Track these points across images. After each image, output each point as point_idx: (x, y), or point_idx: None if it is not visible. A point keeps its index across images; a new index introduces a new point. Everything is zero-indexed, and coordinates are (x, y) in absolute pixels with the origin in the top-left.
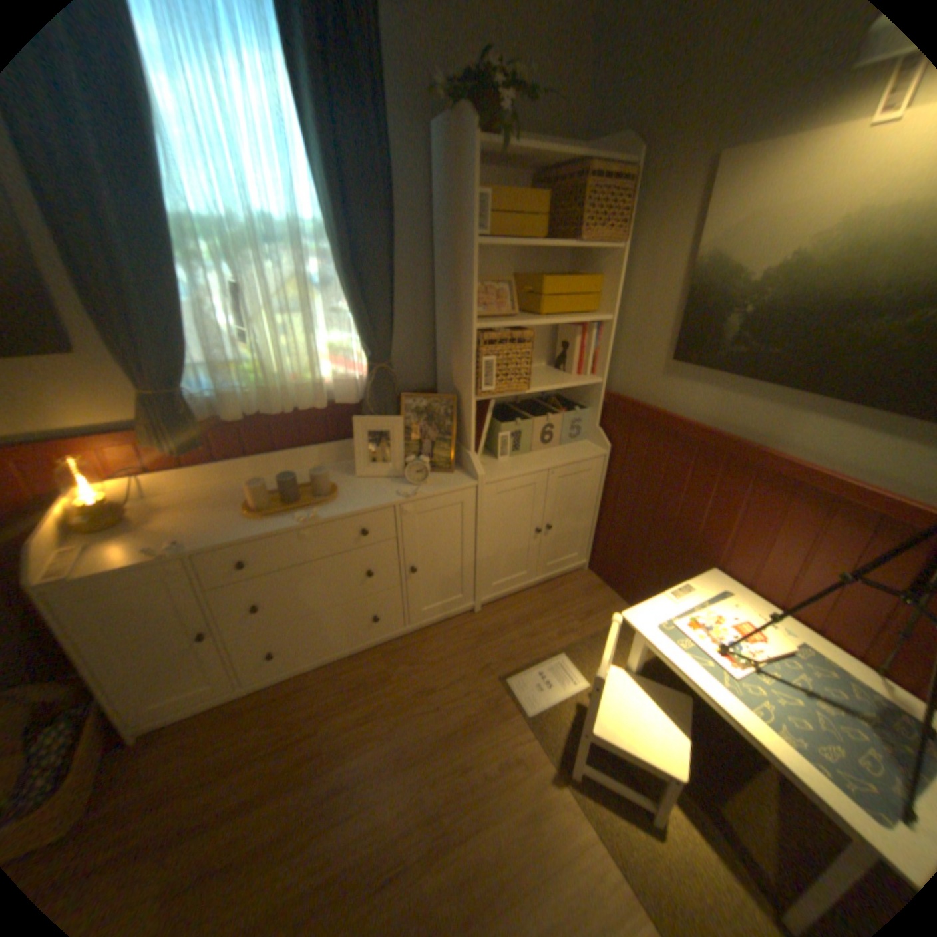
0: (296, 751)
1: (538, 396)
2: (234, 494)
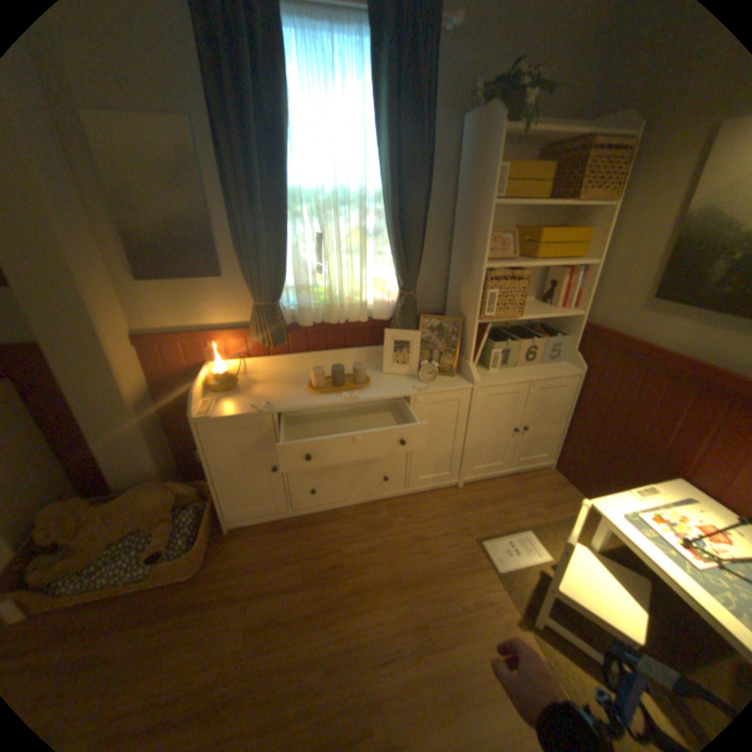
0: (326, 560)
1: (525, 324)
2: (300, 377)
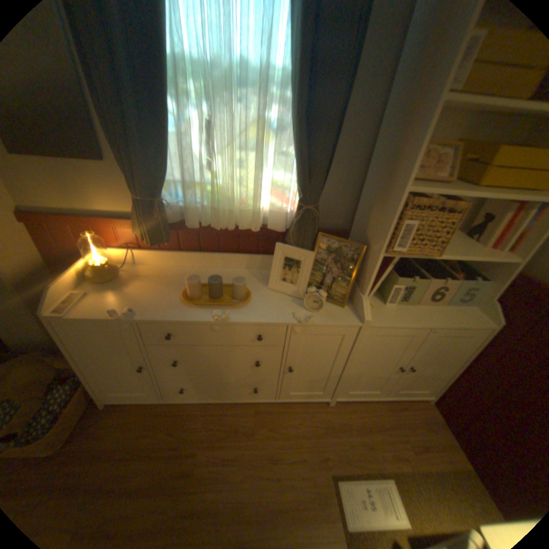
0: (179, 465)
1: None
2: (184, 278)
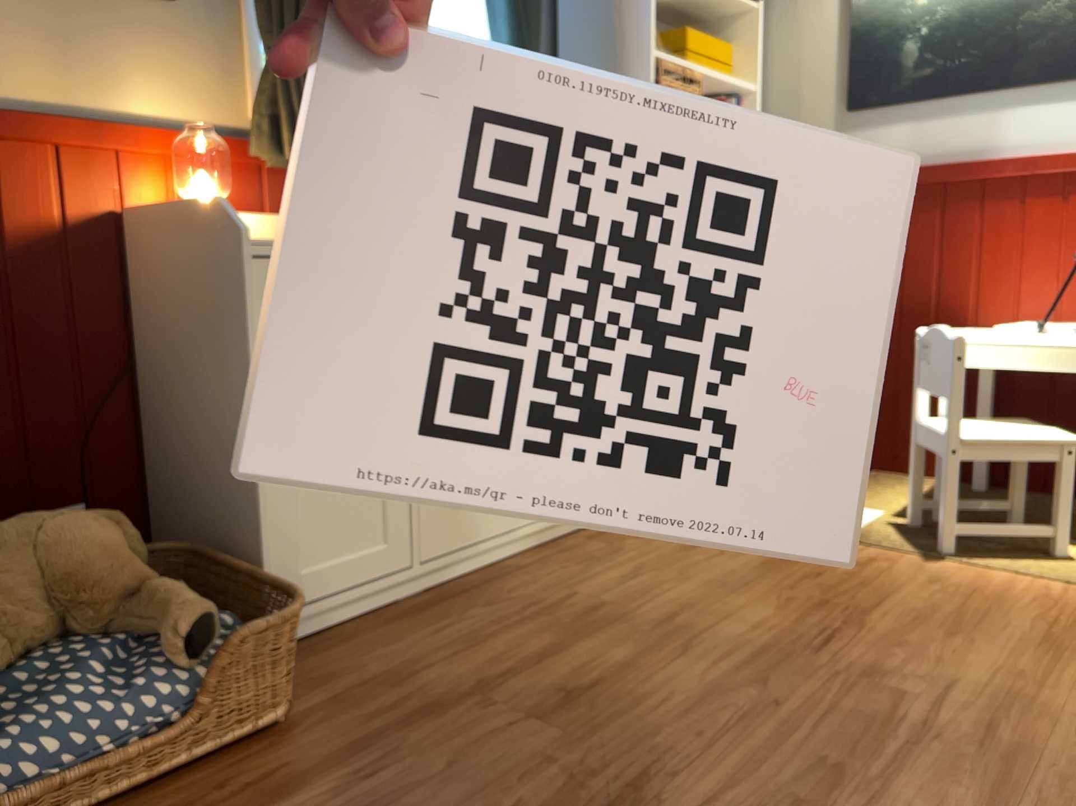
0: (568, 609)
1: None
2: None
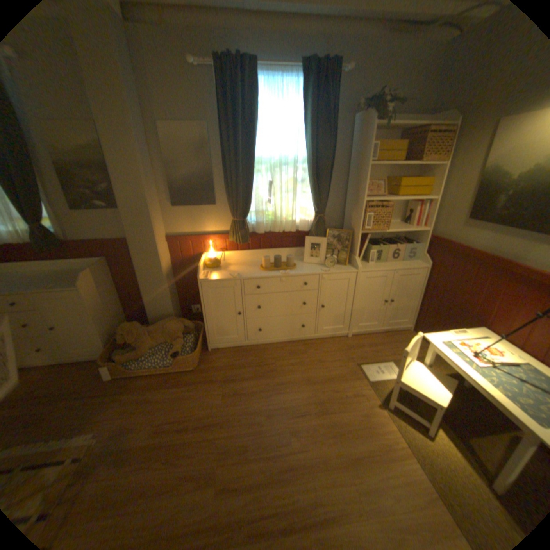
0: (266, 368)
1: (394, 237)
2: (255, 263)
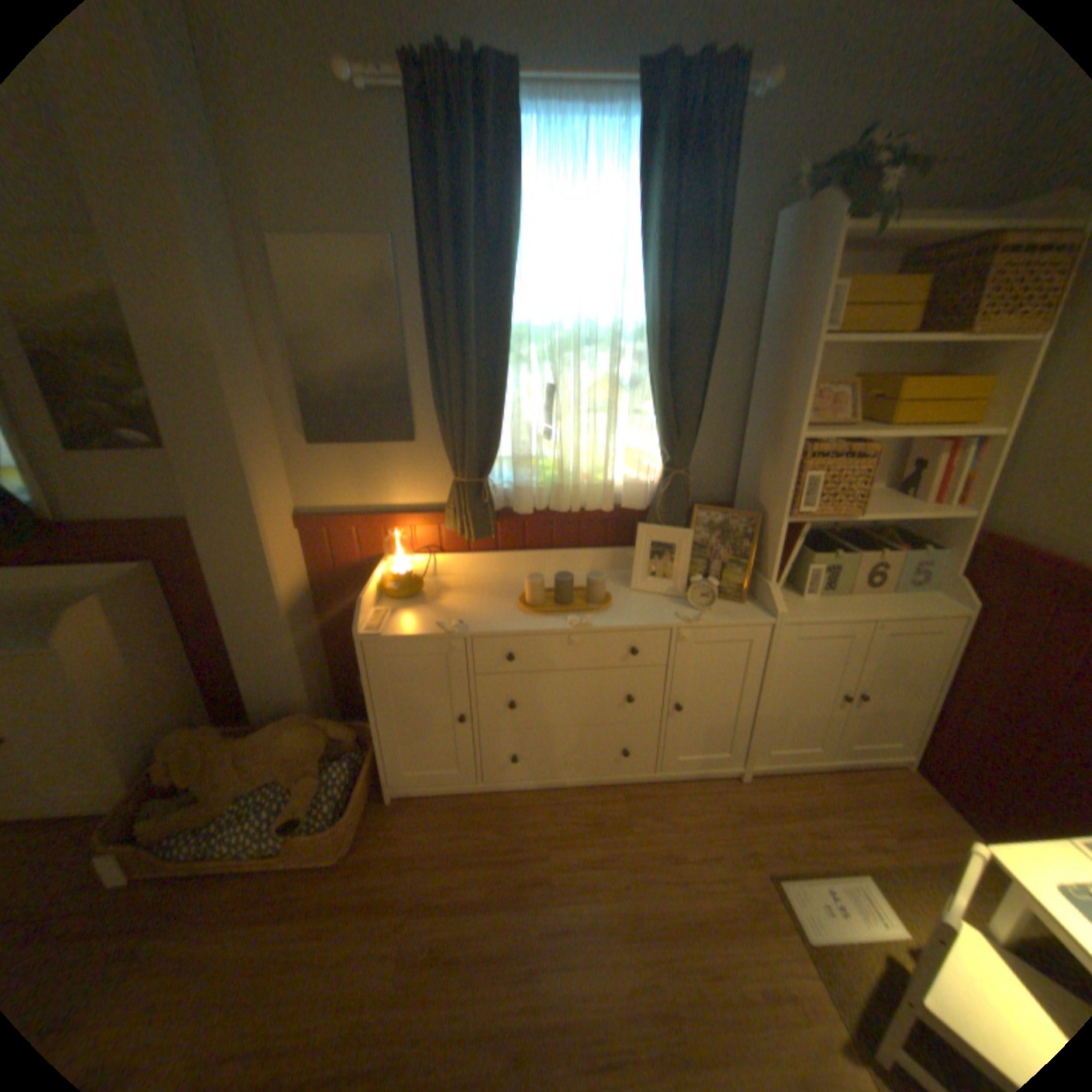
0: (526, 871)
1: (868, 525)
2: (509, 585)
